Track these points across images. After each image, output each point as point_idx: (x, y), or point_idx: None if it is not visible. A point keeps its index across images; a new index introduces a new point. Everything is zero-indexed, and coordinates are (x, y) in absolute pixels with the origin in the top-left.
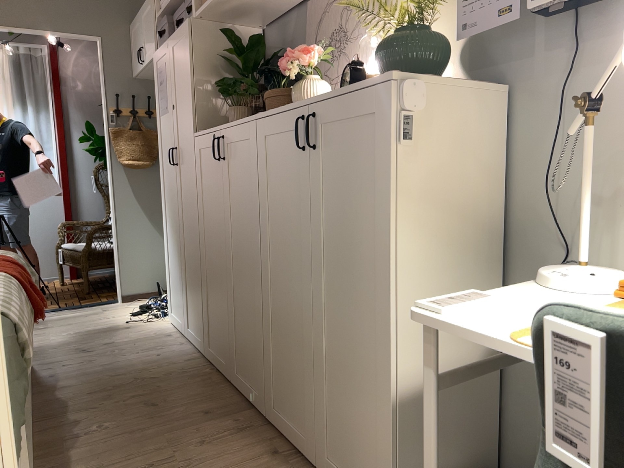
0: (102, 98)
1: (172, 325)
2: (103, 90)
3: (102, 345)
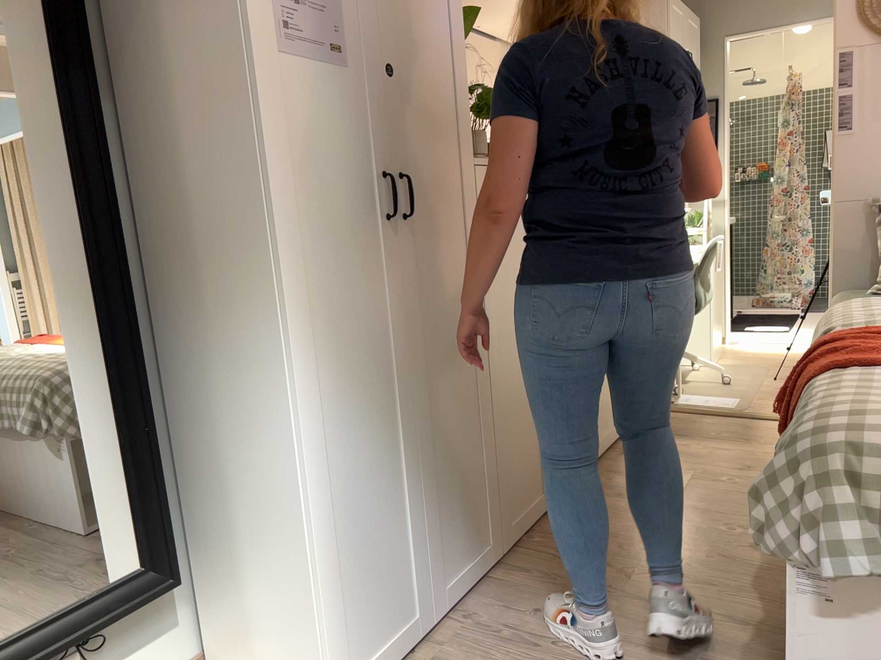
0: None
1: None
2: None
3: None
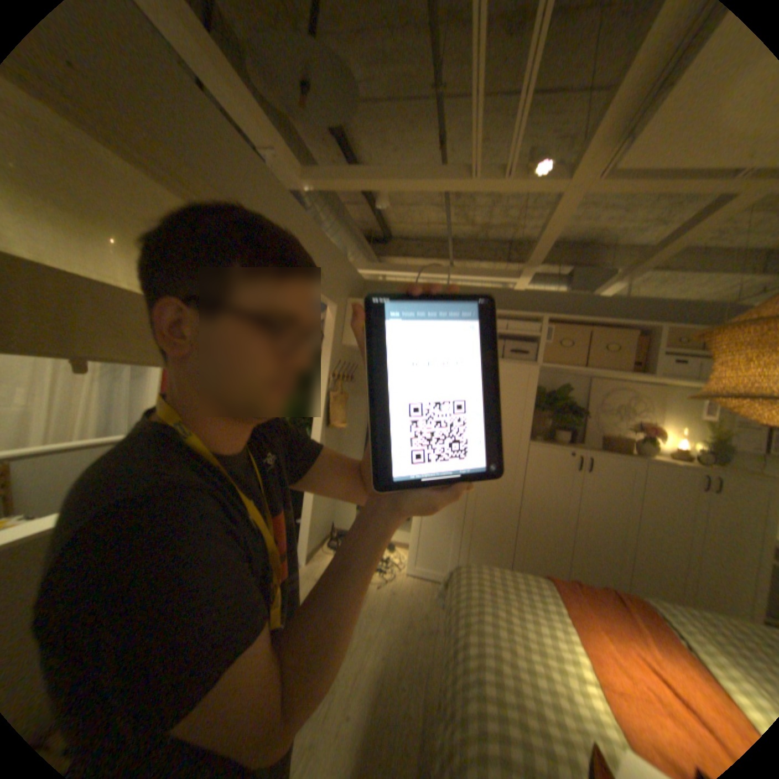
0: (321, 361)
1: (417, 579)
2: (330, 355)
3: (425, 621)
